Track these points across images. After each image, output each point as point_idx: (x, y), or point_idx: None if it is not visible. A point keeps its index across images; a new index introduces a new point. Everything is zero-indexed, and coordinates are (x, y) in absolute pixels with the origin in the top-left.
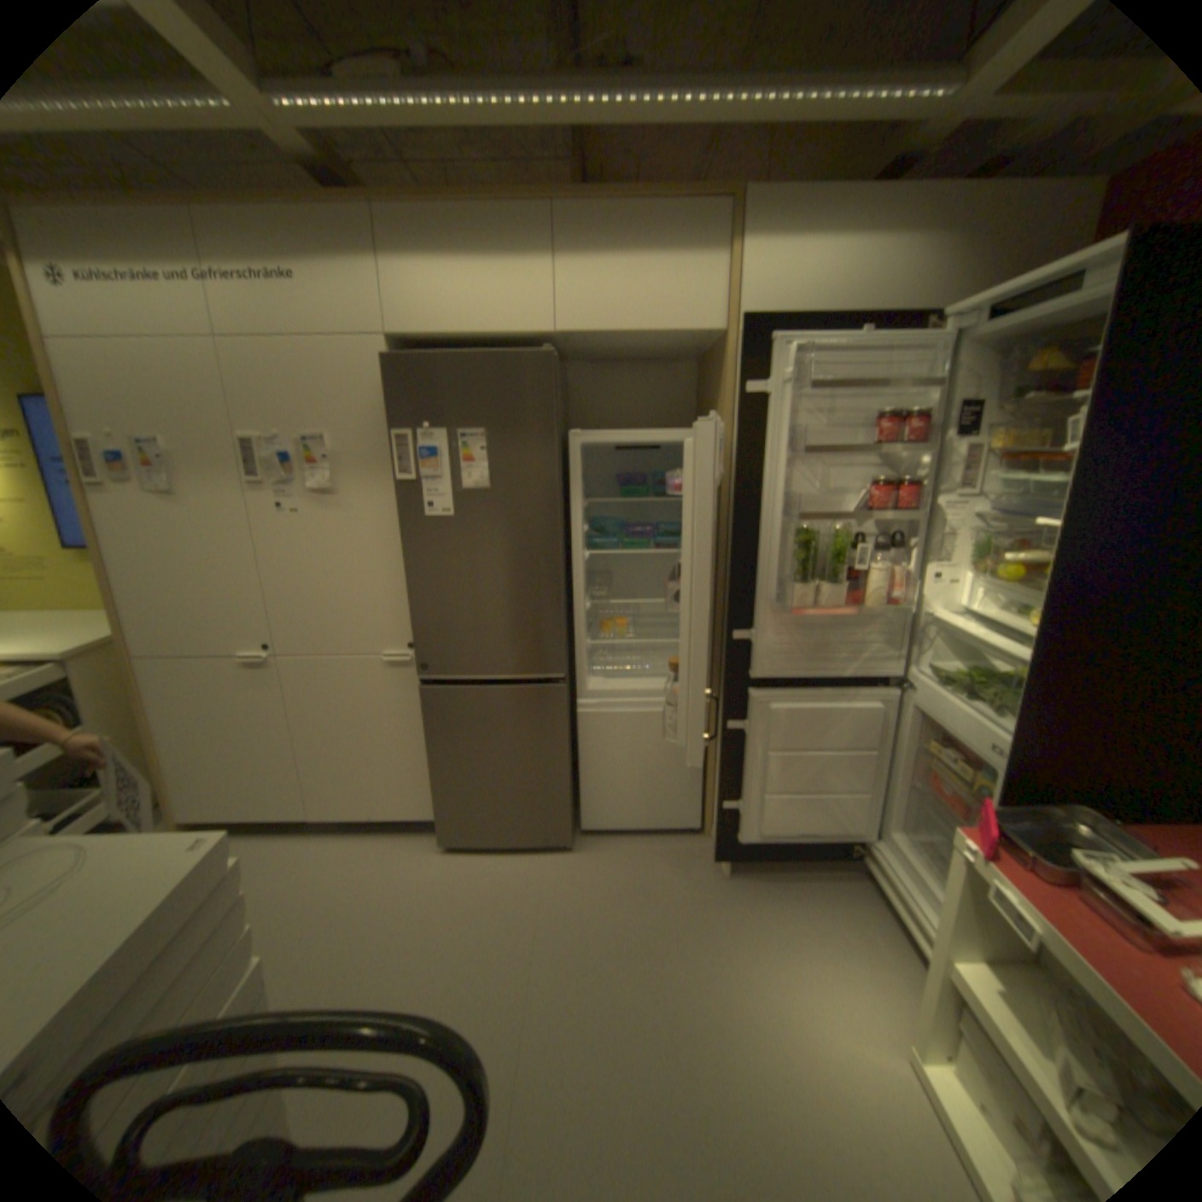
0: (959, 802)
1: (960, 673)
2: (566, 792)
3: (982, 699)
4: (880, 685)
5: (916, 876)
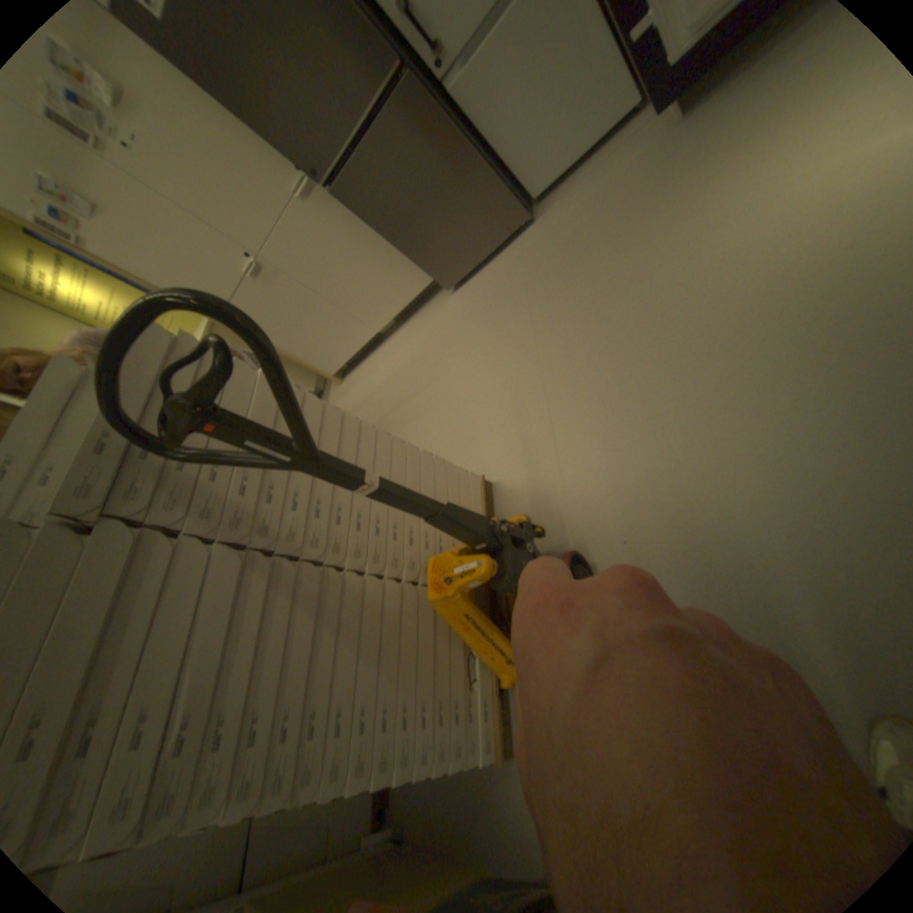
0: None
1: None
2: (493, 174)
3: None
4: None
5: None
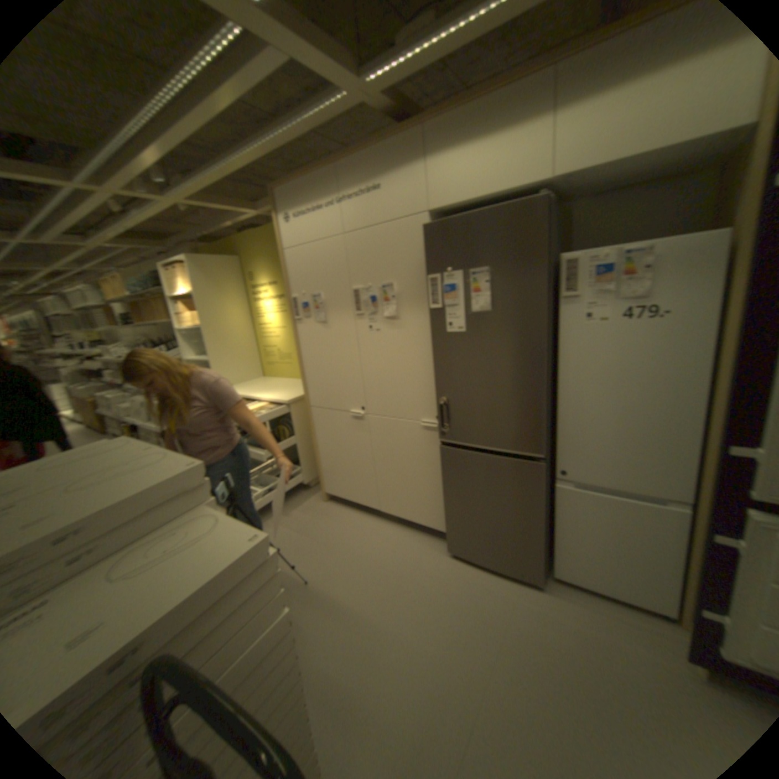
0: None
1: None
2: (541, 546)
3: None
4: None
5: None
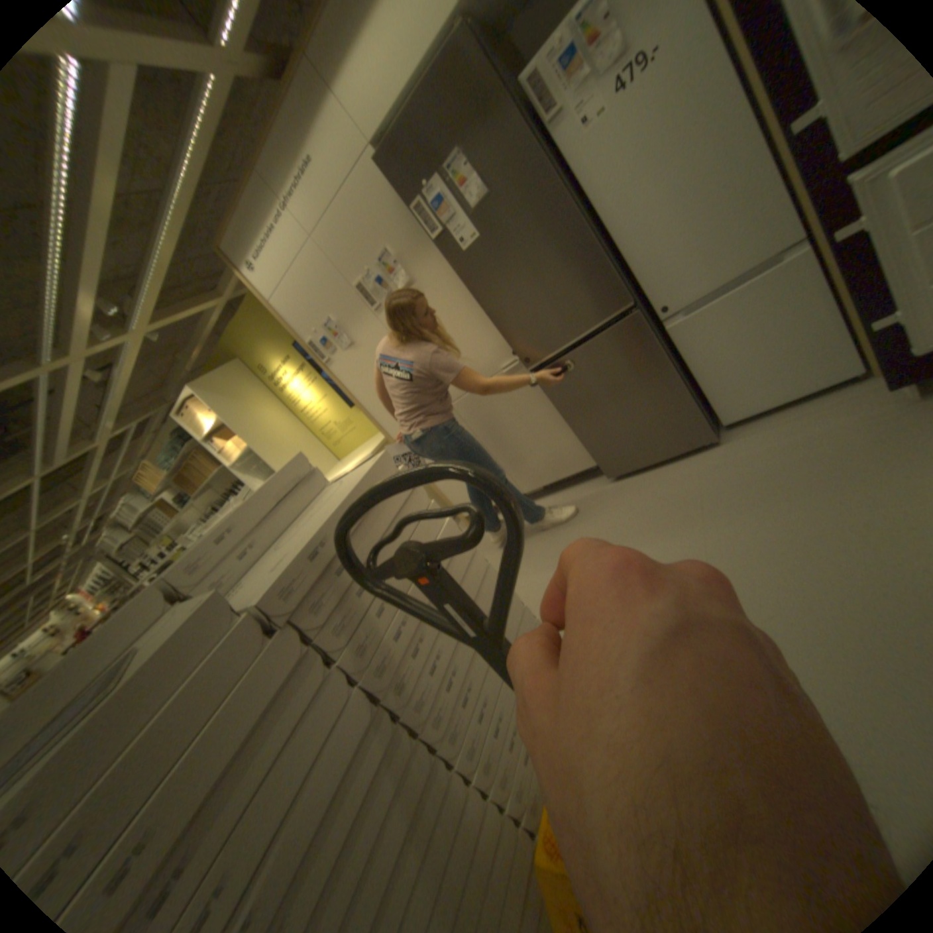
0: None
1: None
2: (690, 397)
3: None
4: None
5: None
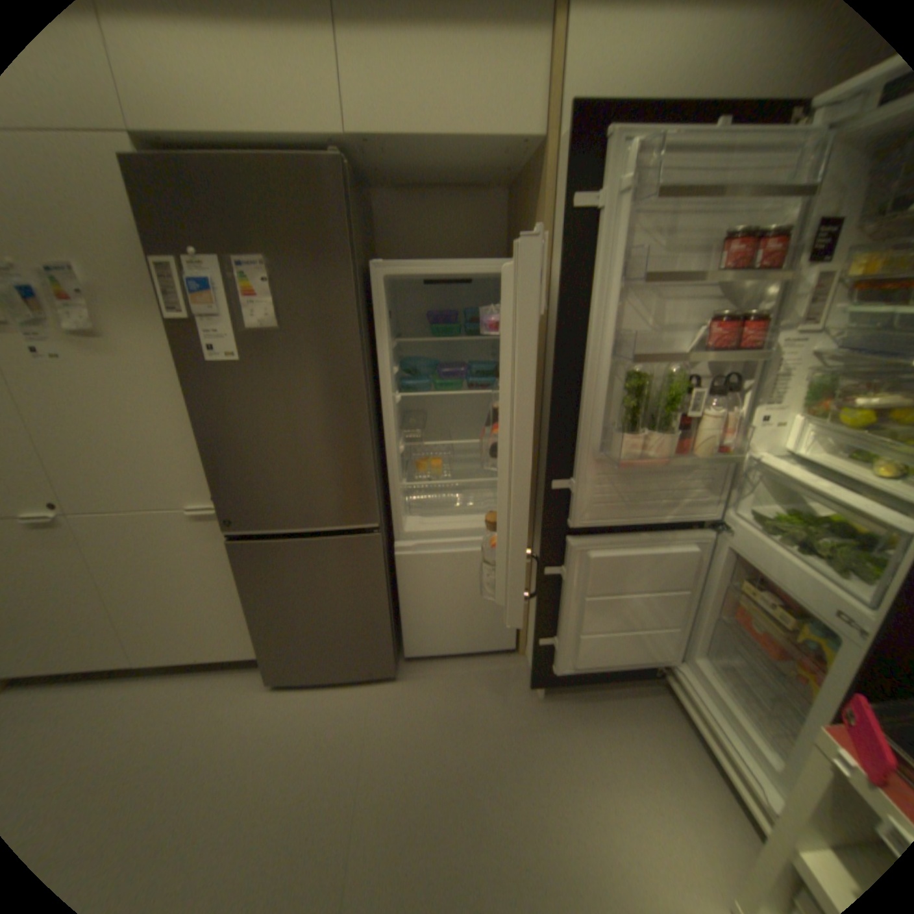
0: (772, 641)
1: (793, 524)
2: (387, 630)
3: (822, 556)
4: (695, 526)
5: (723, 706)
